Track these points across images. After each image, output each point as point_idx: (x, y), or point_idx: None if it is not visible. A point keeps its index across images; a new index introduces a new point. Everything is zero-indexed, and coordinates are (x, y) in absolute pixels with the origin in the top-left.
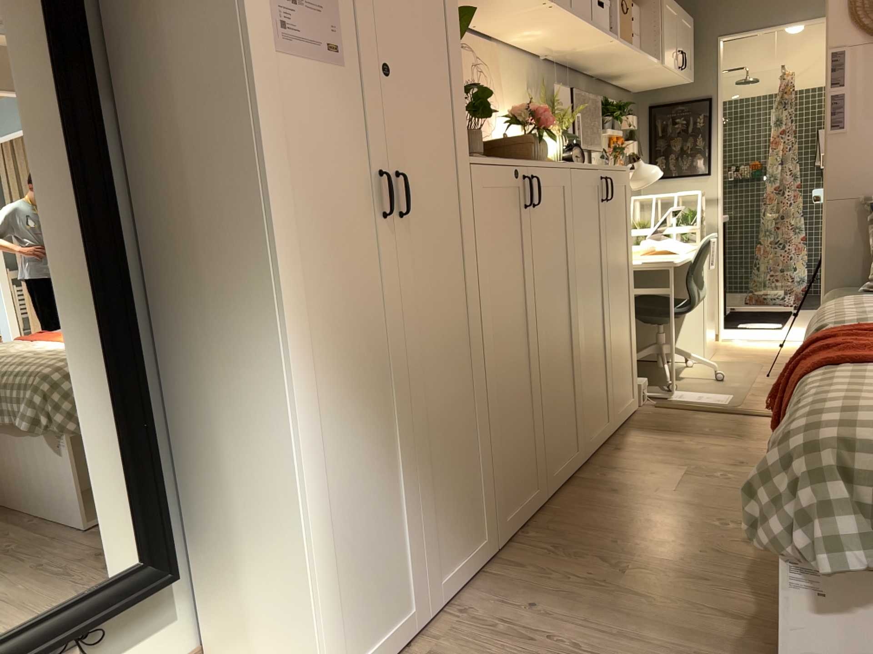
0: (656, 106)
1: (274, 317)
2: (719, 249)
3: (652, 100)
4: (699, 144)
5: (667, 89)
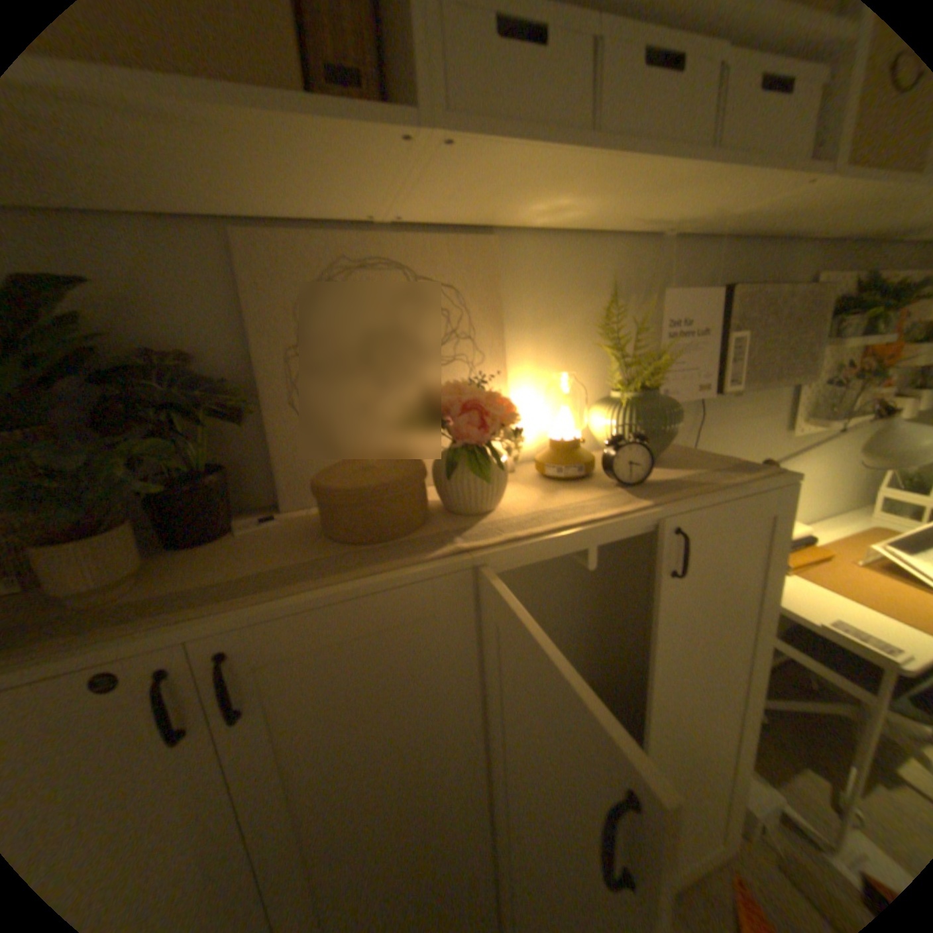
0: None
1: None
2: None
3: None
4: None
5: None
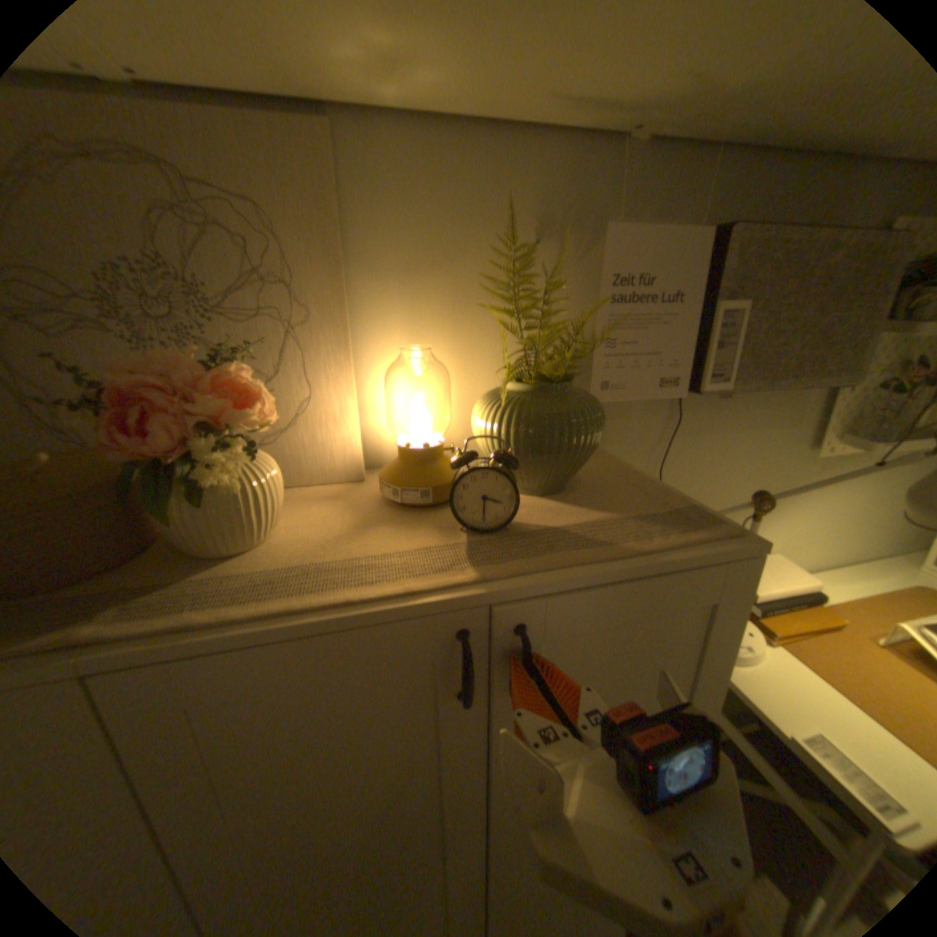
0: None
1: None
2: None
3: None
4: None
5: None
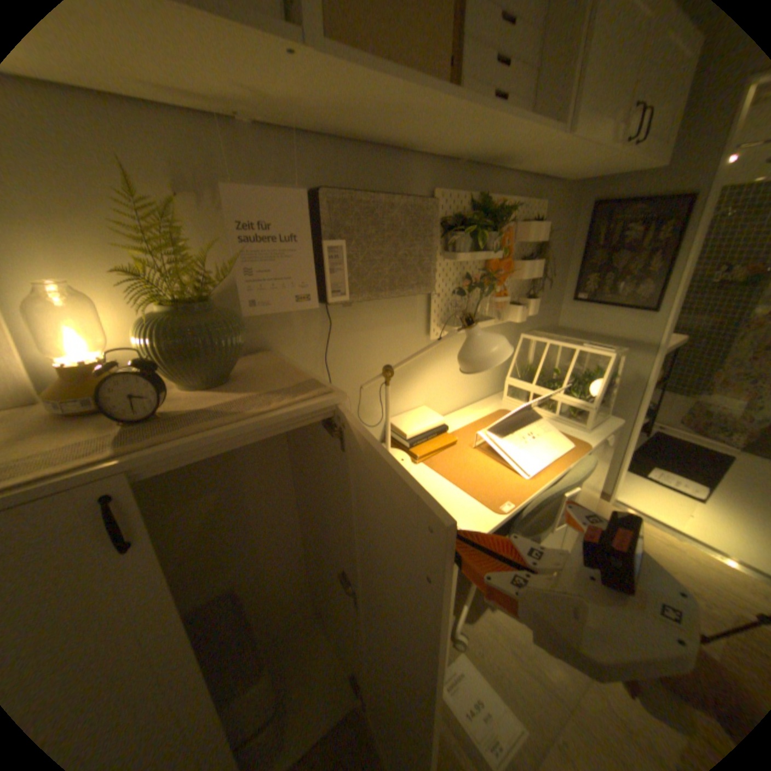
0: (610, 203)
1: None
2: (647, 408)
3: (607, 192)
4: (660, 266)
5: (633, 176)
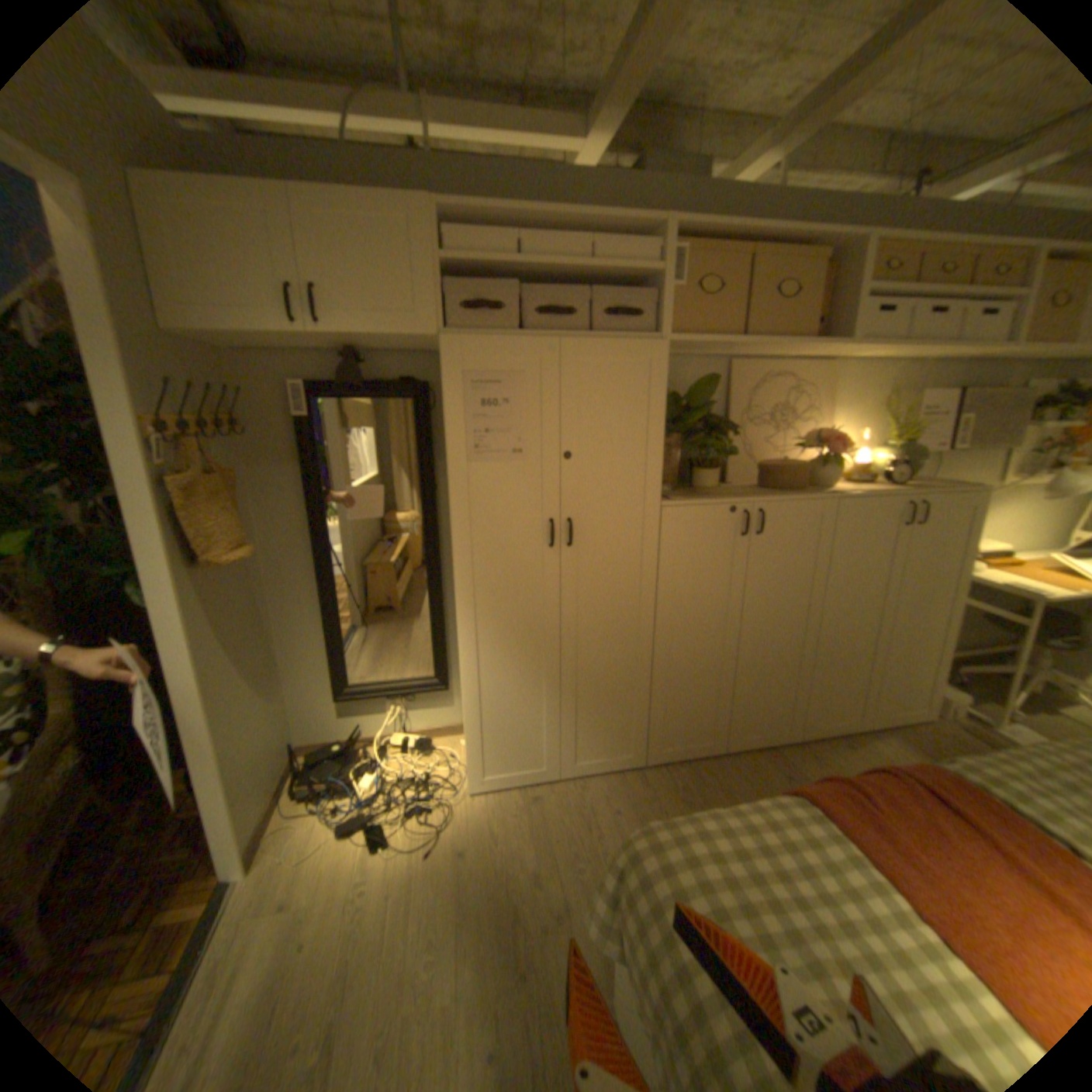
0: None
1: (458, 600)
2: None
3: None
4: None
5: None
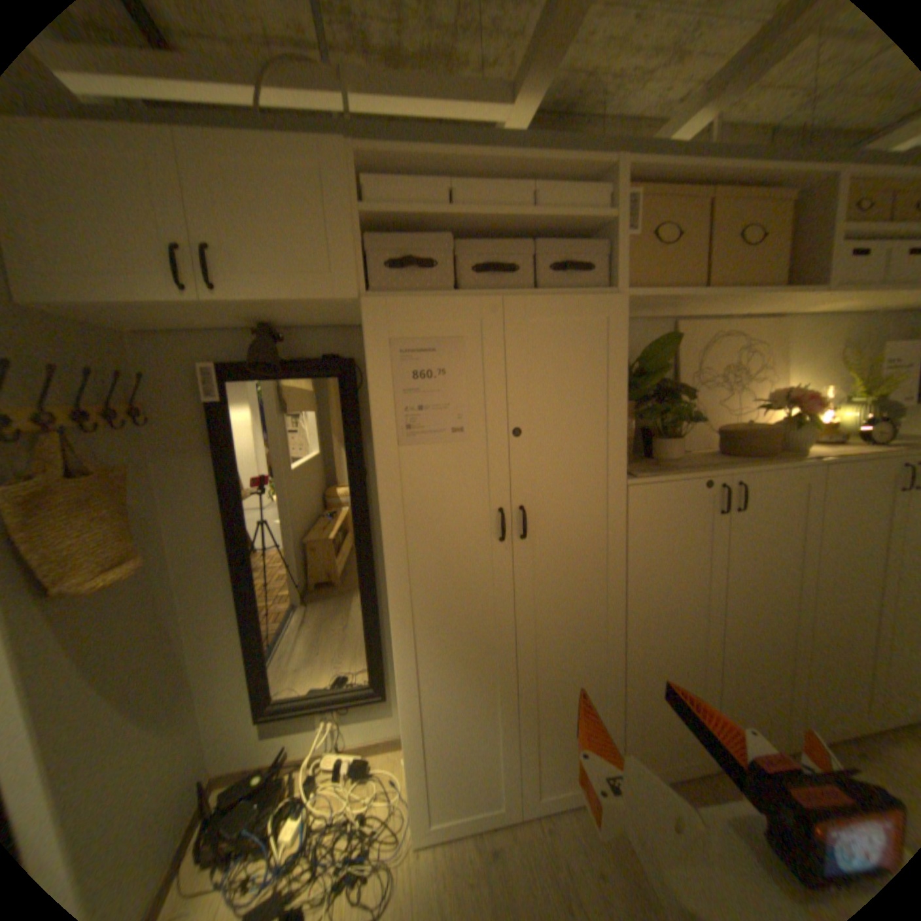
0: None
1: (391, 610)
2: None
3: None
4: None
5: None
